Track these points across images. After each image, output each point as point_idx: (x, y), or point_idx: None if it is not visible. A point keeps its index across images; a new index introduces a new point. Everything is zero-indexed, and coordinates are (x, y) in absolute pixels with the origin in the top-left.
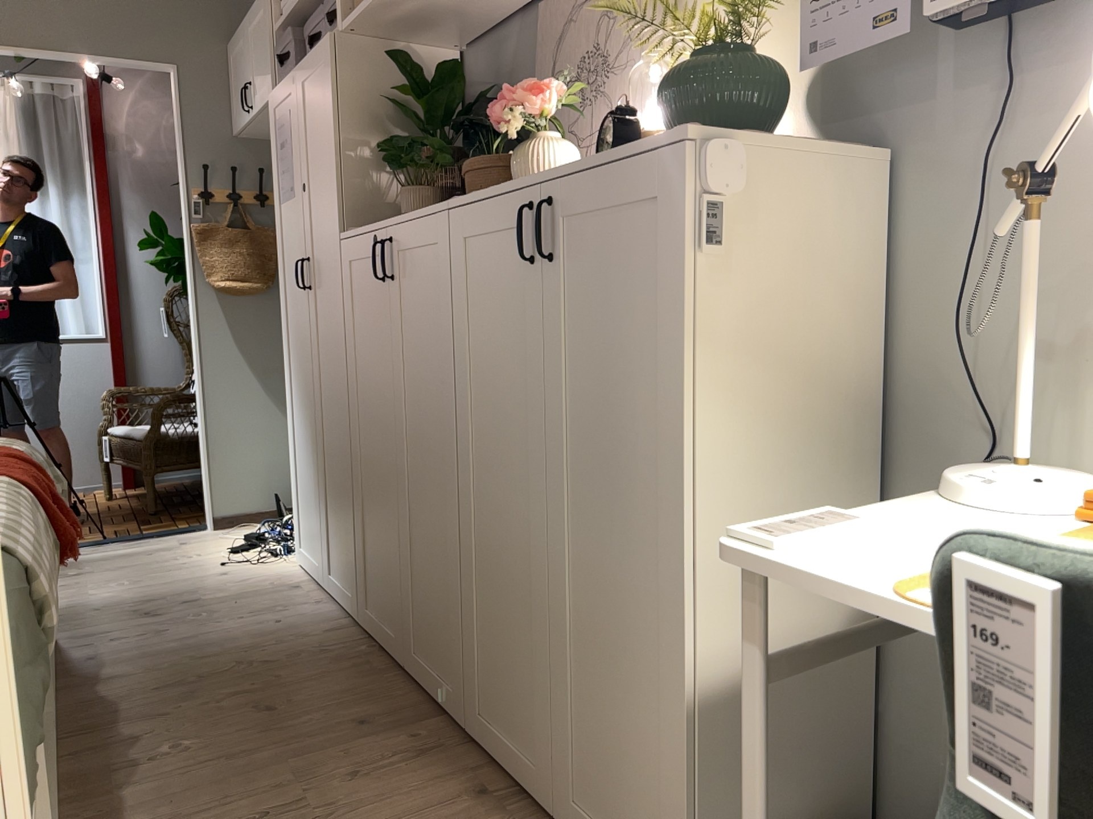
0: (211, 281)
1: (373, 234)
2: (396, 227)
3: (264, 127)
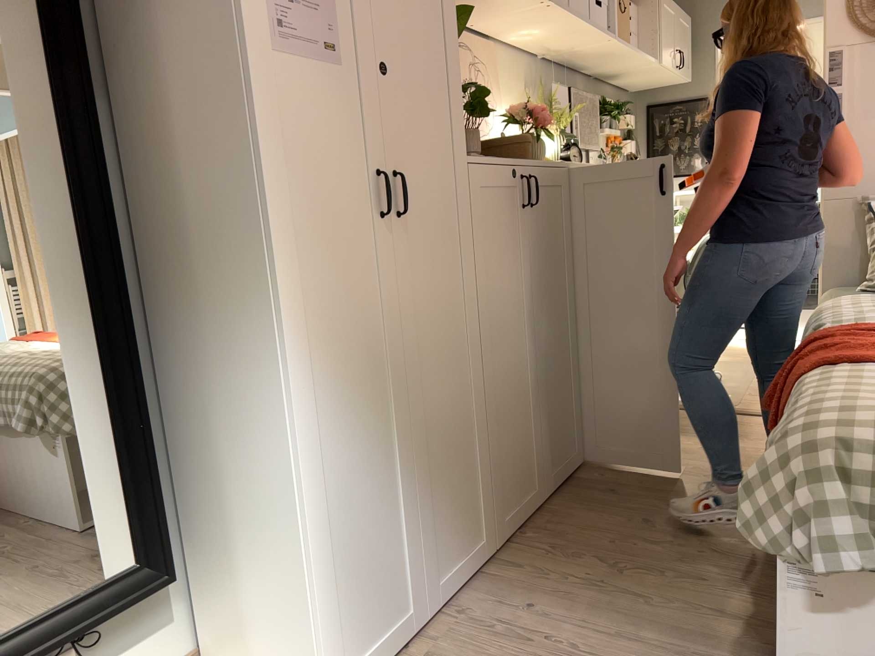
0: None
1: (513, 166)
2: (536, 167)
3: None
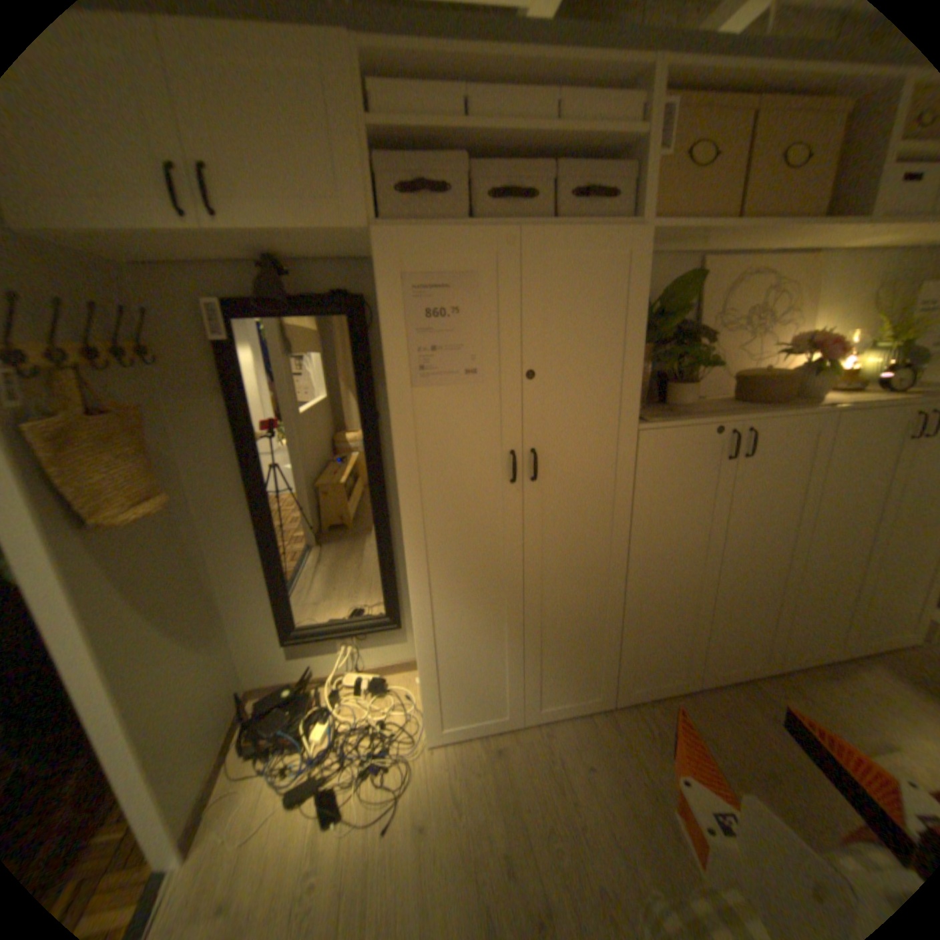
0: (104, 520)
1: (718, 426)
2: (765, 421)
3: (144, 239)
